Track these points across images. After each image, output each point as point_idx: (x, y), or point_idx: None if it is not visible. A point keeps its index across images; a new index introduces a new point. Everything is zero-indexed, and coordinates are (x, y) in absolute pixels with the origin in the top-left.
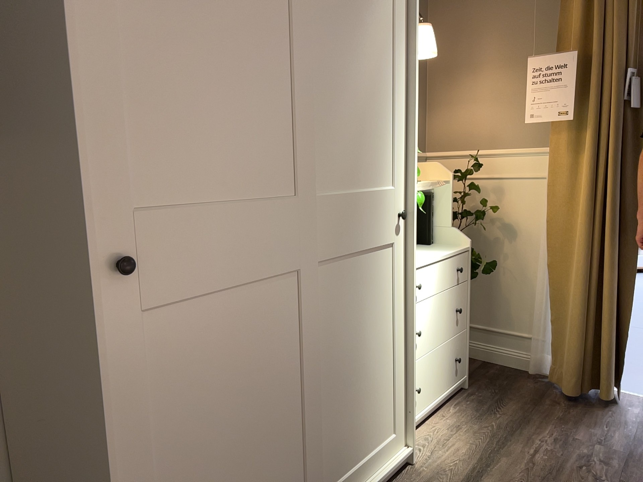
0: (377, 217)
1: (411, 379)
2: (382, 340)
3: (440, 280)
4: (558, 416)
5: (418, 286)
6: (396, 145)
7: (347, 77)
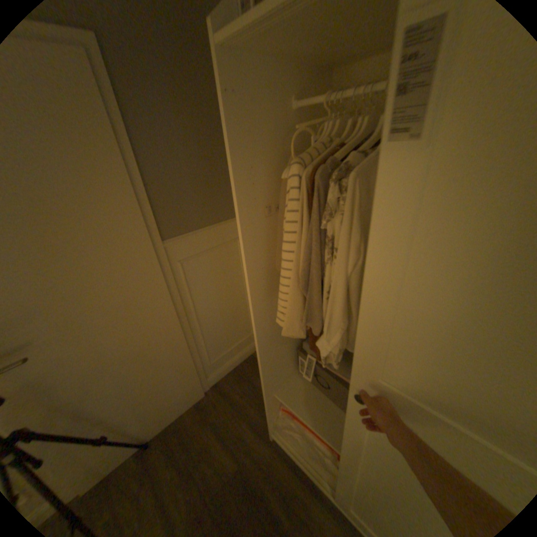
0: None
1: None
2: None
3: None
4: None
5: None
6: None
7: None
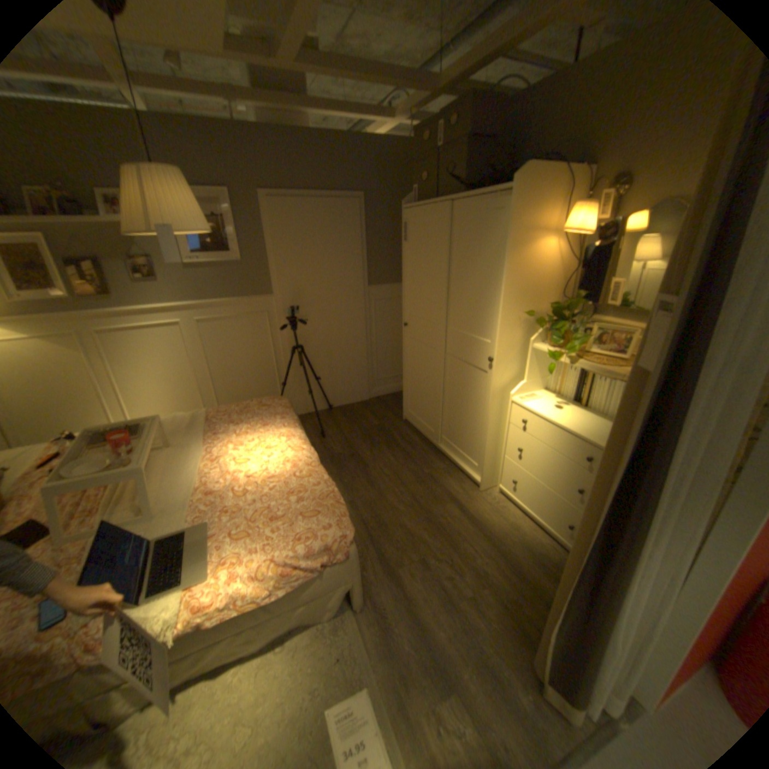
0: (477, 352)
1: (485, 453)
2: (476, 415)
3: (562, 446)
4: (514, 605)
5: (524, 423)
6: (495, 317)
7: (468, 278)
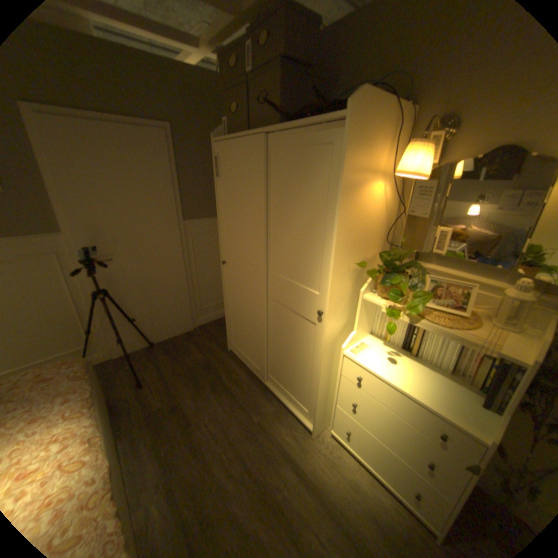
0: (304, 301)
1: (316, 404)
2: (304, 363)
3: (406, 413)
4: None
5: (359, 380)
6: (324, 268)
7: (289, 221)
